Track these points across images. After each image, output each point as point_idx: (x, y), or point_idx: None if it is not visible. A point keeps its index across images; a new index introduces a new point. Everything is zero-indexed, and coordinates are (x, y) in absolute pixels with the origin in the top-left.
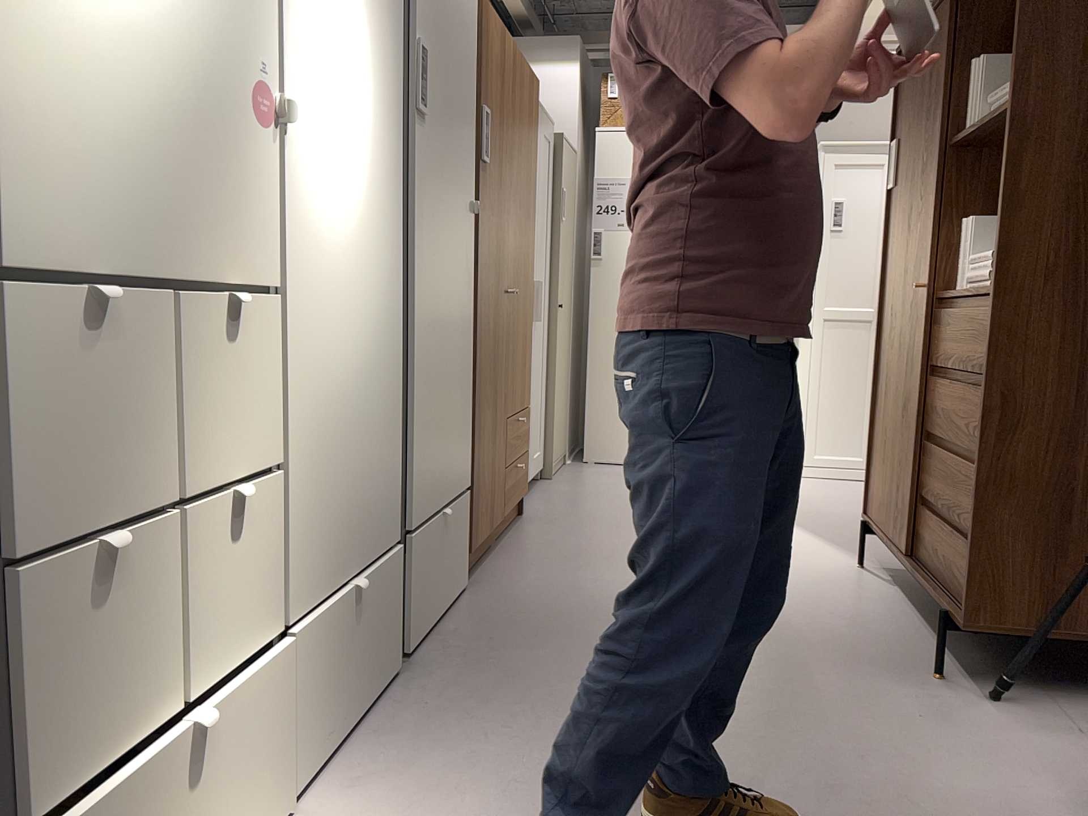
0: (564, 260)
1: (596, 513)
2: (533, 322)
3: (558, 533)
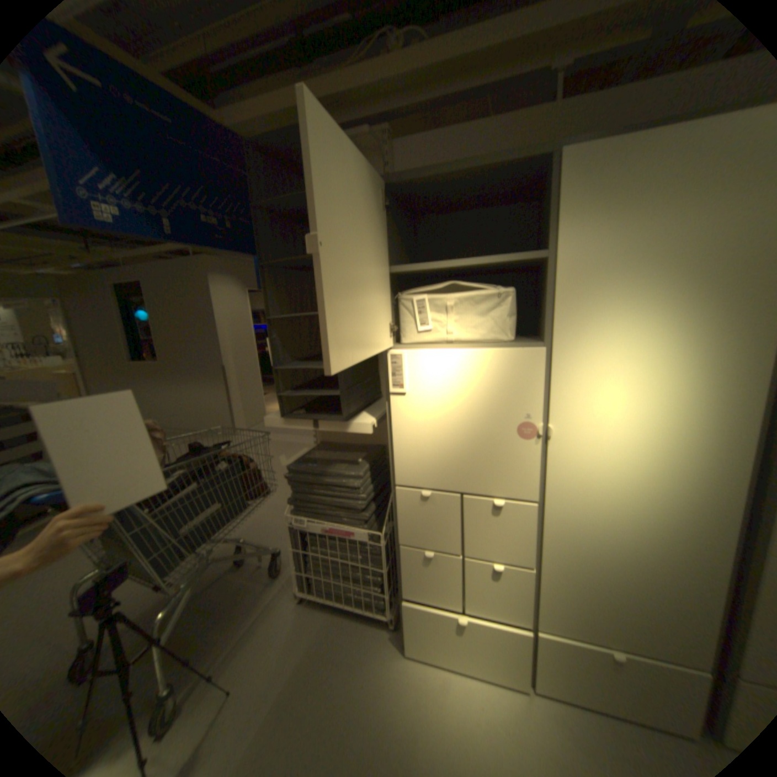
0: None
1: None
2: None
3: None
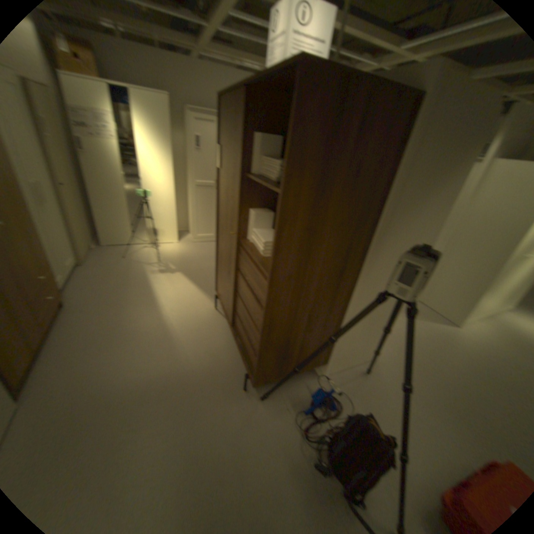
0: (63, 159)
1: (108, 293)
2: (45, 208)
3: (87, 318)
